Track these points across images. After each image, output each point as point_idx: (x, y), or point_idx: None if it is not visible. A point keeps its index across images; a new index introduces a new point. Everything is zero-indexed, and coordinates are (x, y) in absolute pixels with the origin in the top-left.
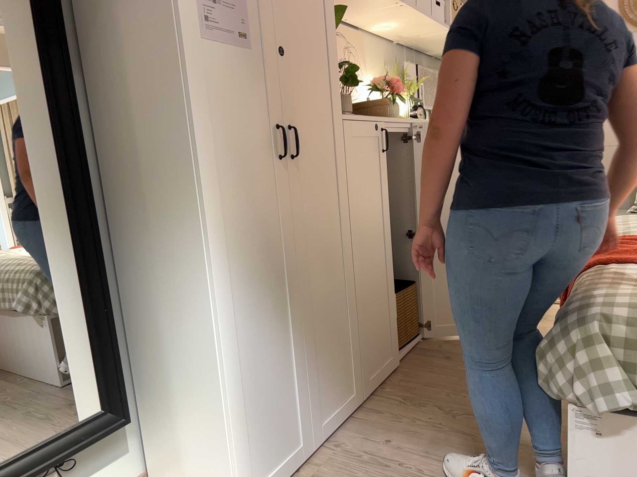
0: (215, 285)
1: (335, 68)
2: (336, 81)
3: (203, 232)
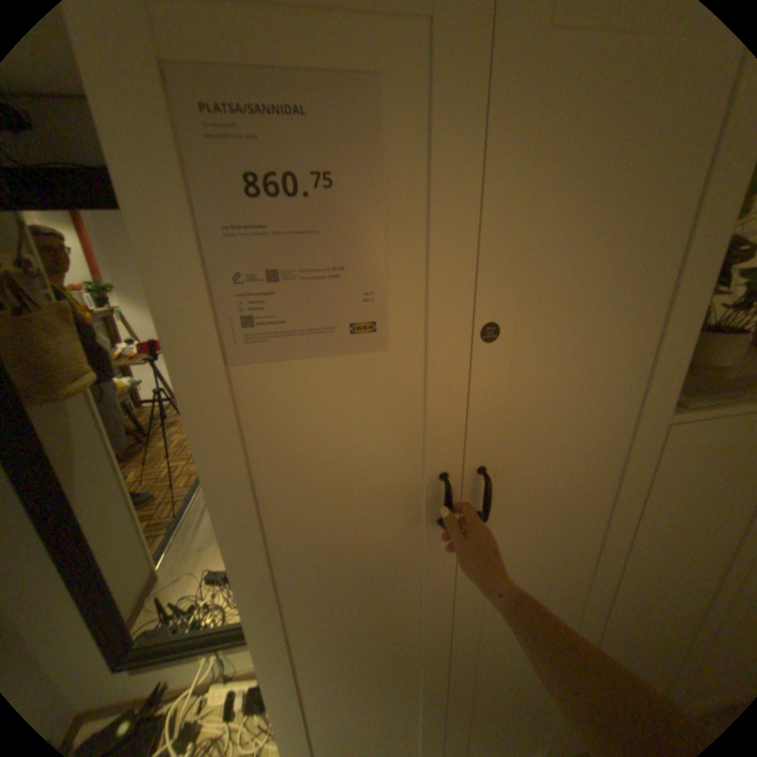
0: (273, 681)
1: (696, 319)
2: (687, 349)
3: (248, 635)
